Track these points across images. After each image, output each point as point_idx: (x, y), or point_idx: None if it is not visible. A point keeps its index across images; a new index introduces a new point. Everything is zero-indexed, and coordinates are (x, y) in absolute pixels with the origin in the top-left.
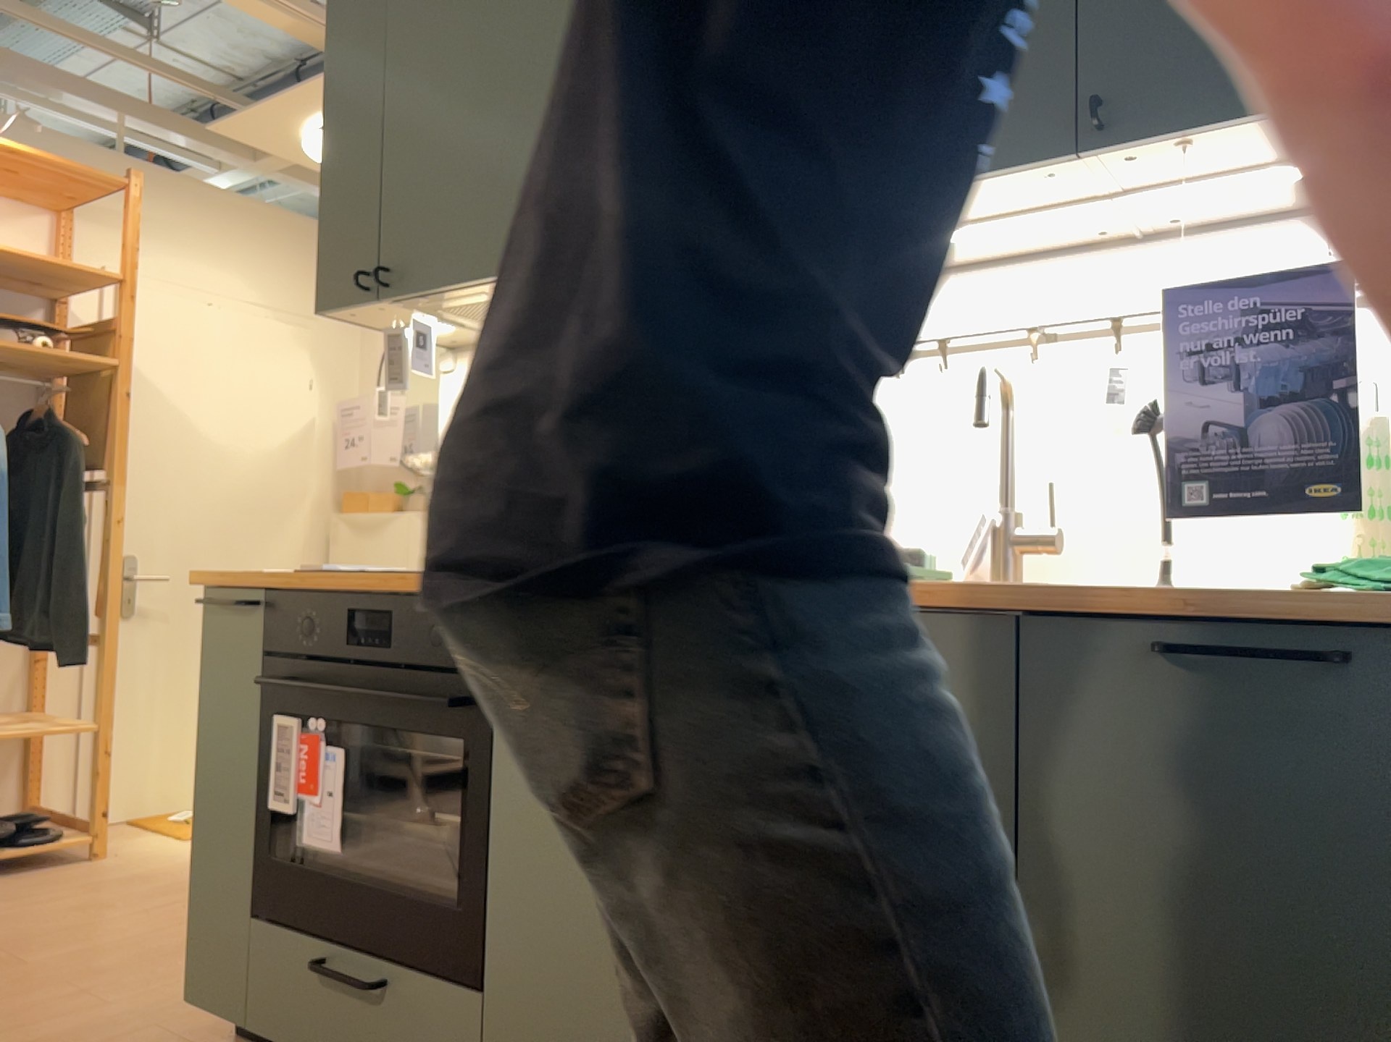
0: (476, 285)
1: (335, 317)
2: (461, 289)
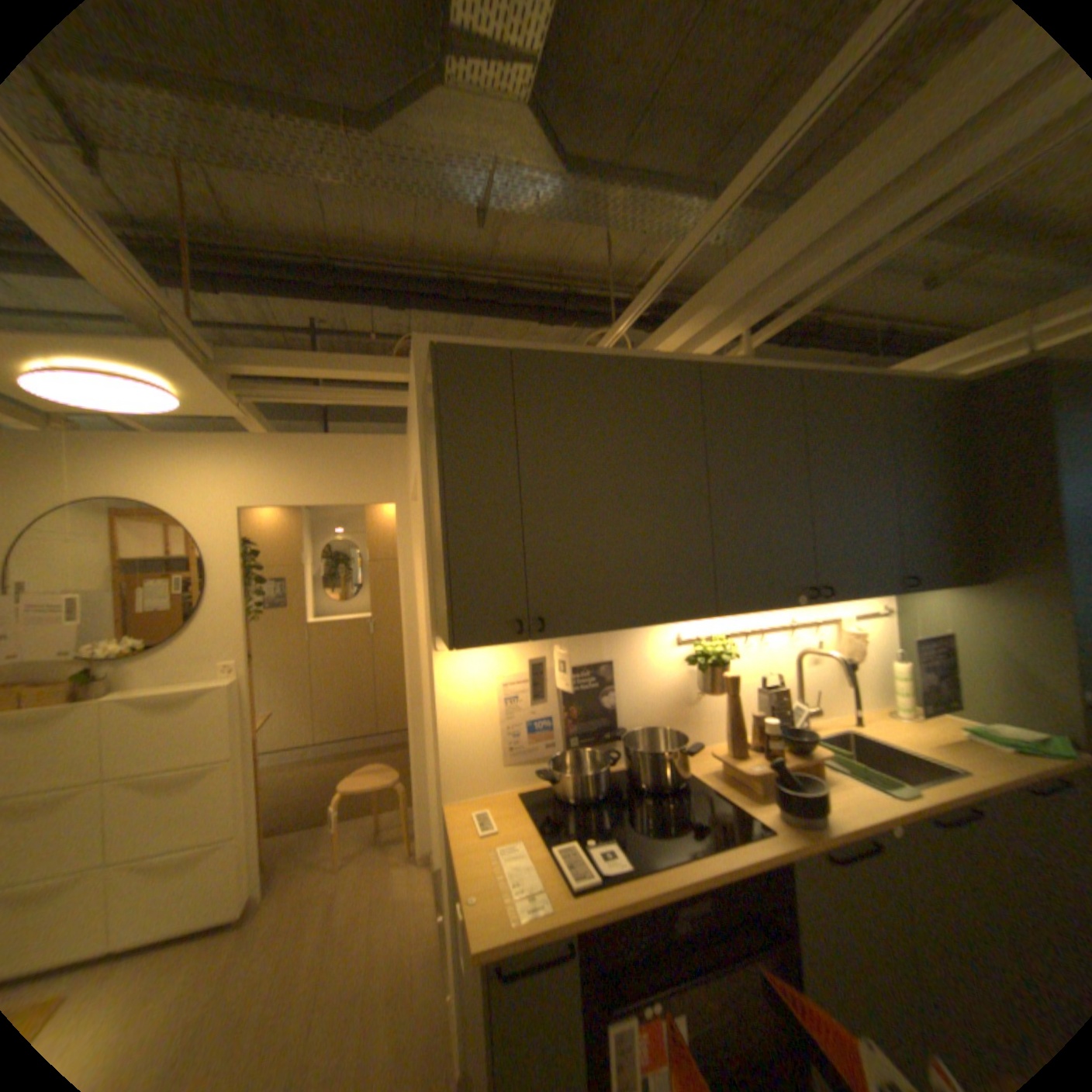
0: (615, 629)
1: (456, 648)
2: (600, 631)
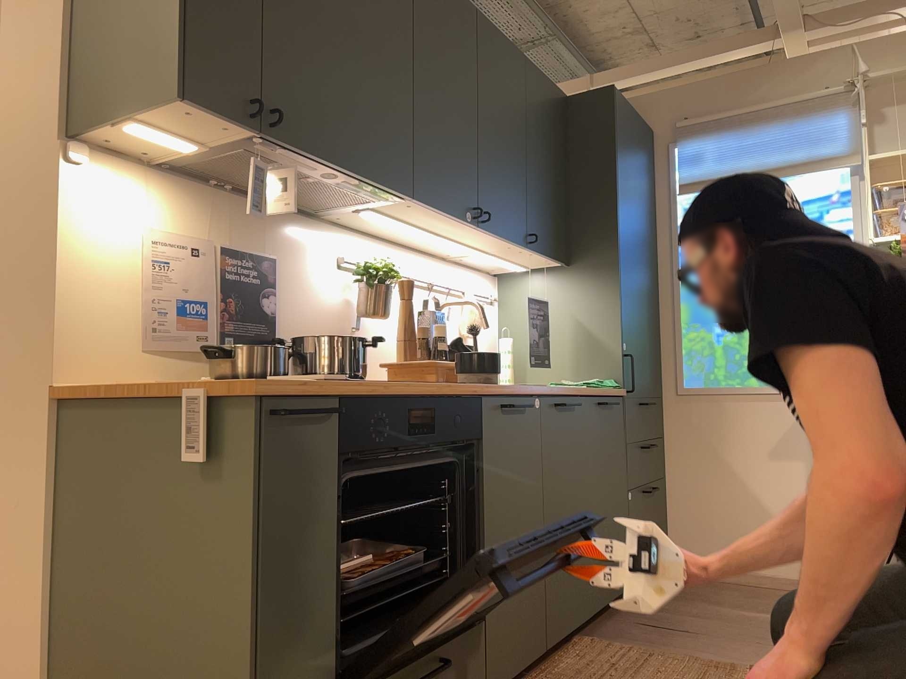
0: (331, 167)
1: (177, 106)
2: (319, 163)
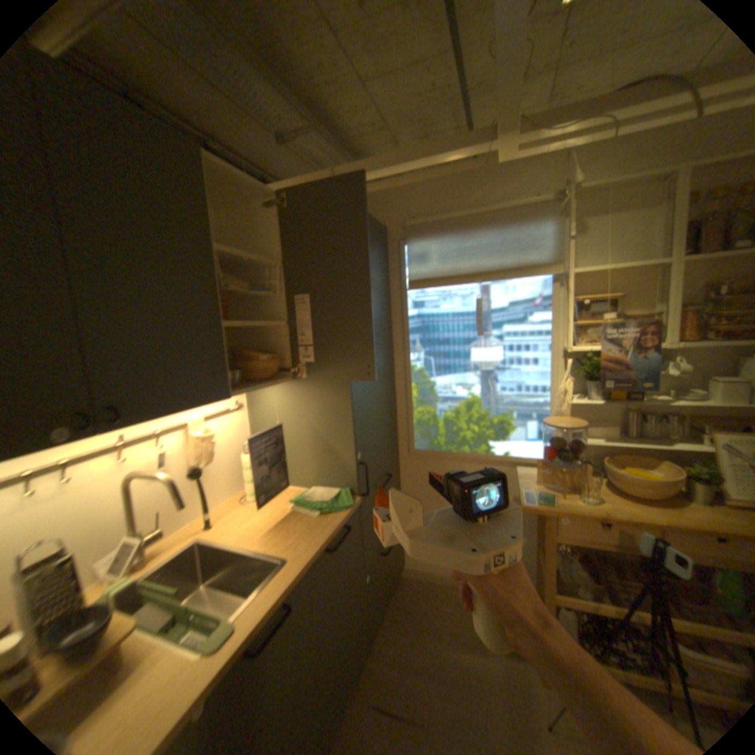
0: None
1: None
2: None
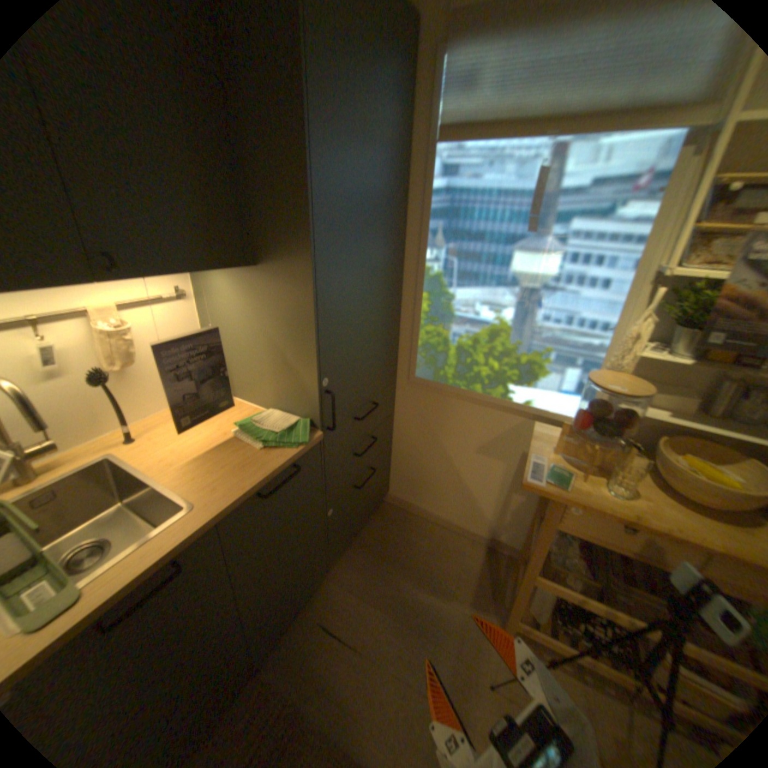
0: None
1: None
2: None
